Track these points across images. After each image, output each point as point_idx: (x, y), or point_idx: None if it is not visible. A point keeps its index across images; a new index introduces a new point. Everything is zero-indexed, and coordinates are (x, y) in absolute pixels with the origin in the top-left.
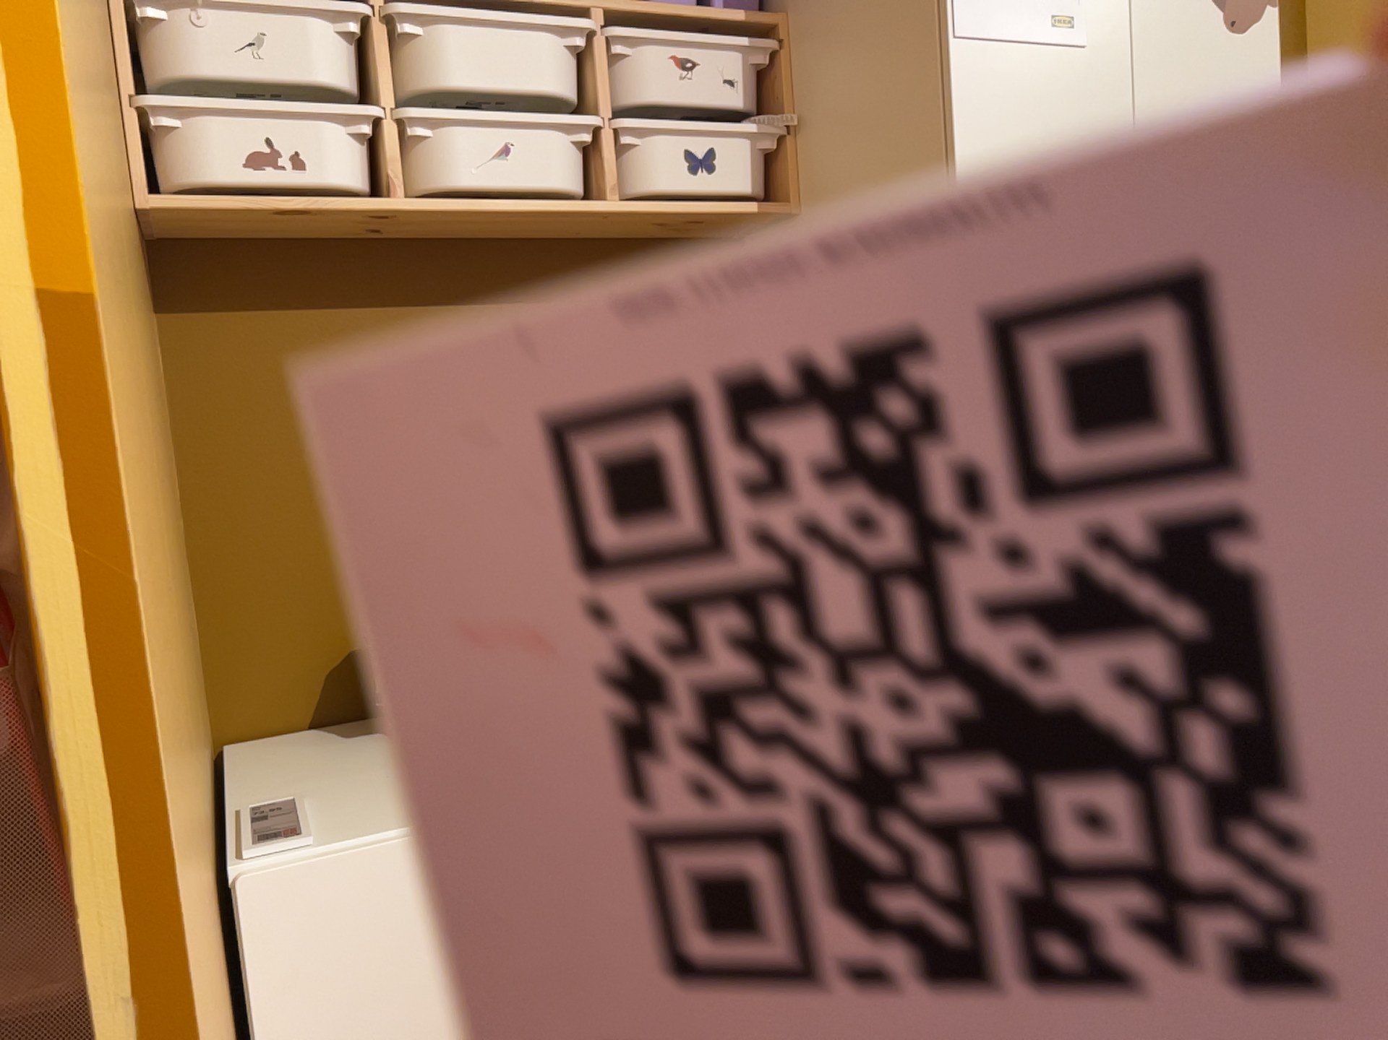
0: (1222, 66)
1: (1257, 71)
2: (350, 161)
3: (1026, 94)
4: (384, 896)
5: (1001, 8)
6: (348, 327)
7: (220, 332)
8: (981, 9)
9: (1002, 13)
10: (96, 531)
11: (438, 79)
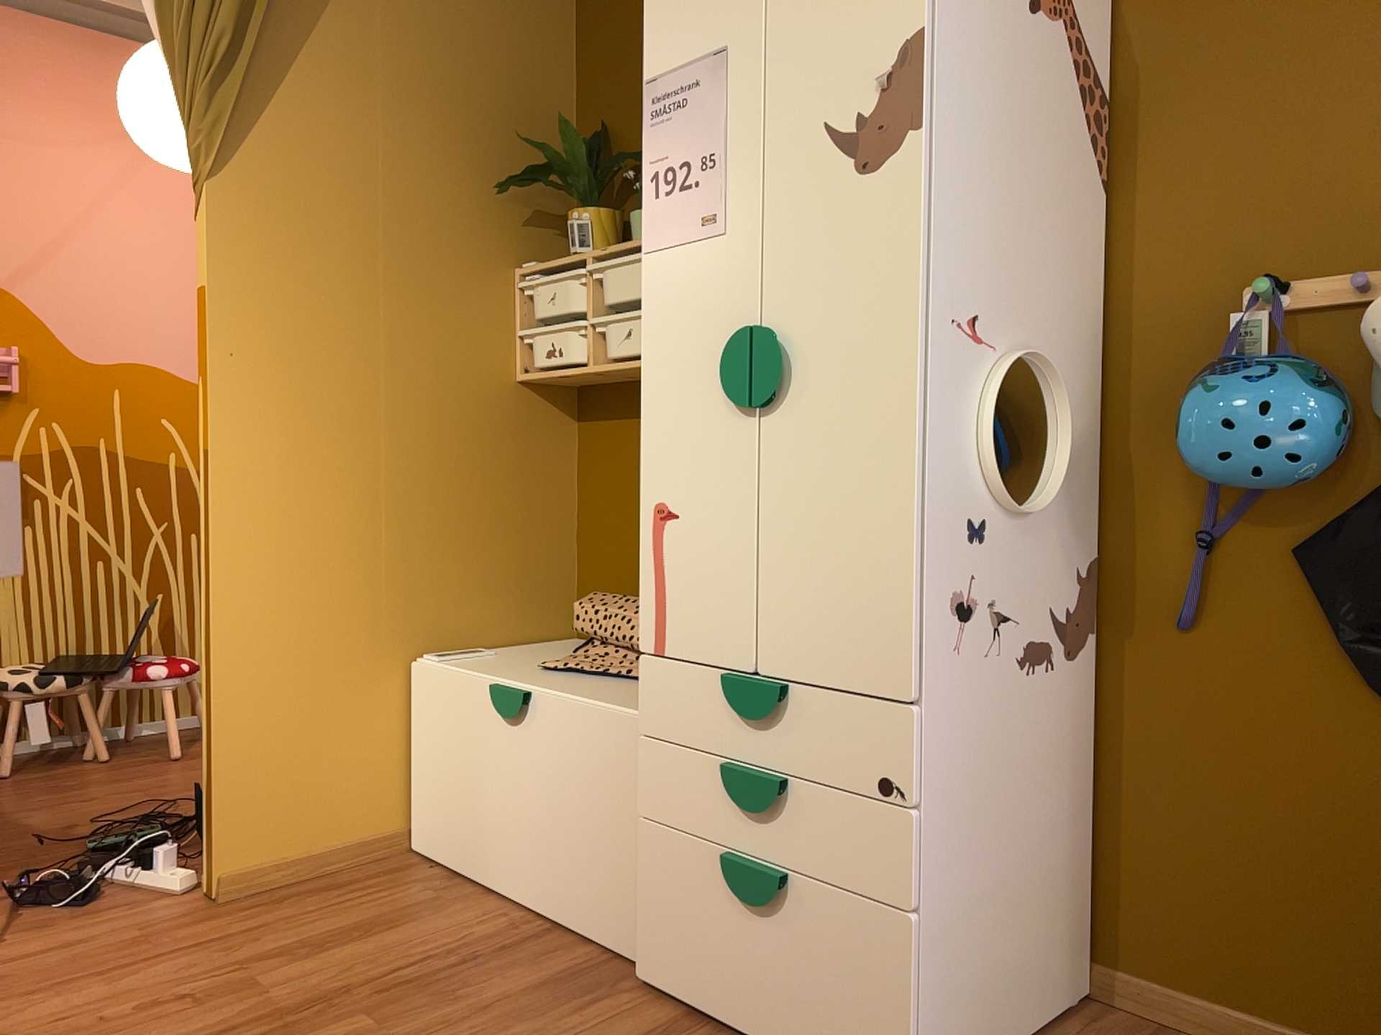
0: (850, 209)
1: (890, 202)
2: (582, 345)
3: (683, 279)
4: (439, 689)
5: (670, 223)
6: (633, 427)
7: (592, 429)
8: (658, 228)
9: (670, 226)
10: (212, 502)
11: (609, 296)
